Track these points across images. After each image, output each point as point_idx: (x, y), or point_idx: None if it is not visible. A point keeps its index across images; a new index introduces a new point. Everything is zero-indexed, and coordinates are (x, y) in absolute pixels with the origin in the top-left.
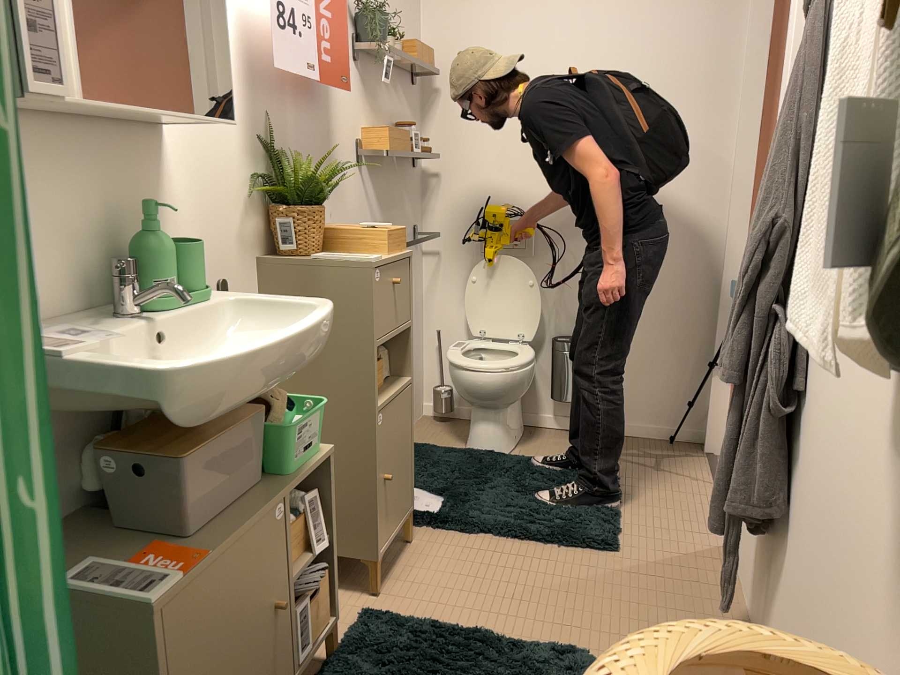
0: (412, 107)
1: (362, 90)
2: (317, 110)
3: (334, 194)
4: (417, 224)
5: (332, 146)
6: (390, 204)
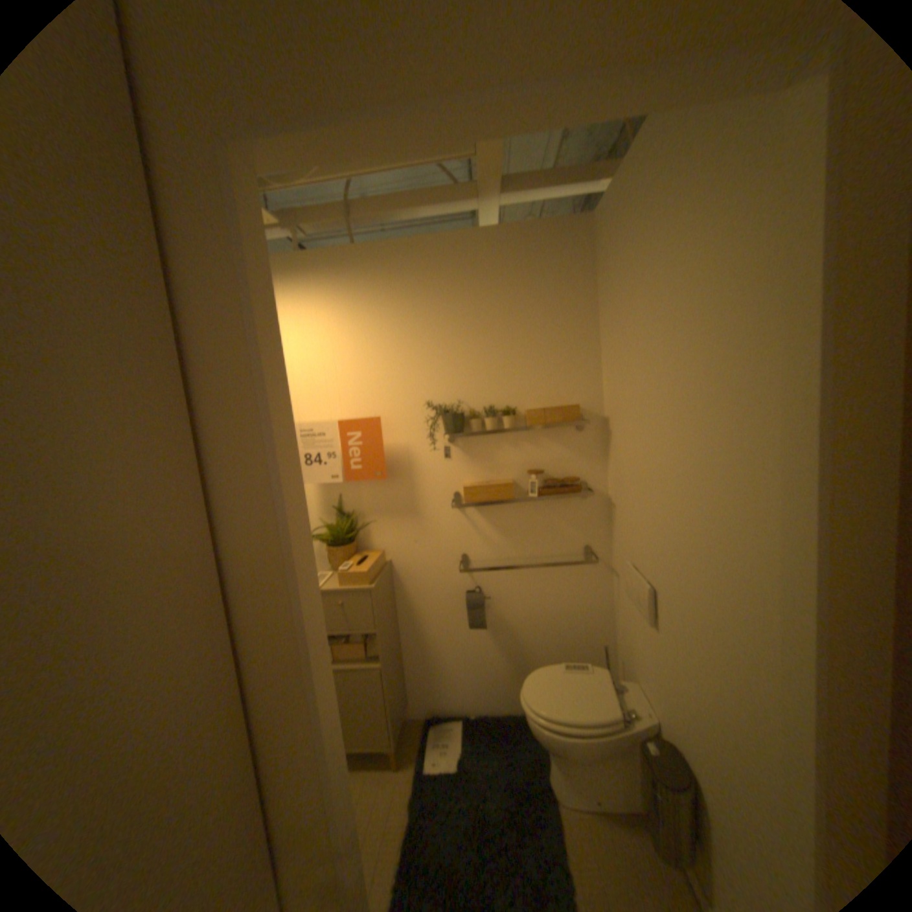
0: (577, 448)
1: (463, 458)
2: (395, 483)
3: (418, 529)
4: (594, 546)
5: (415, 501)
6: (523, 531)
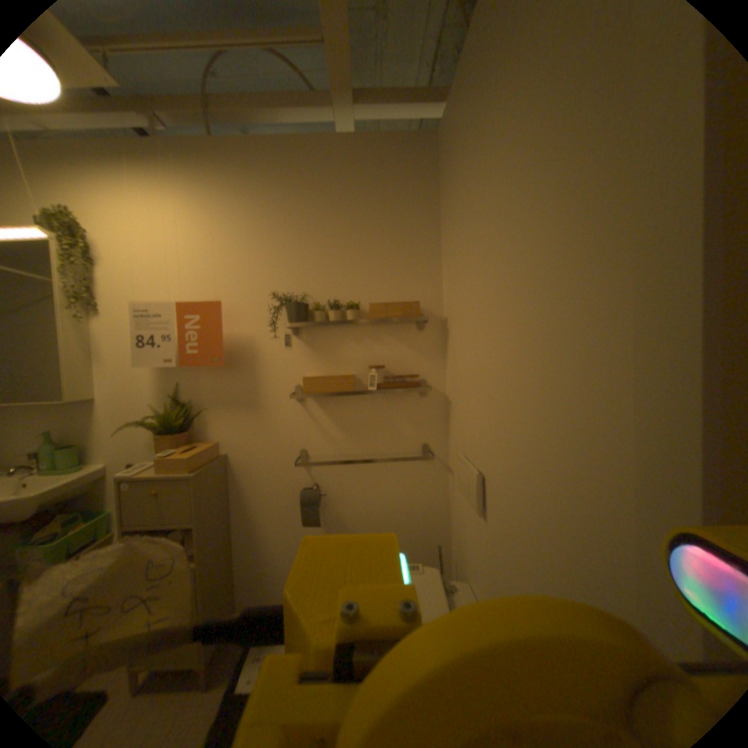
0: (419, 344)
1: (307, 349)
2: (237, 372)
3: (258, 420)
4: (433, 441)
5: (256, 391)
6: (364, 425)
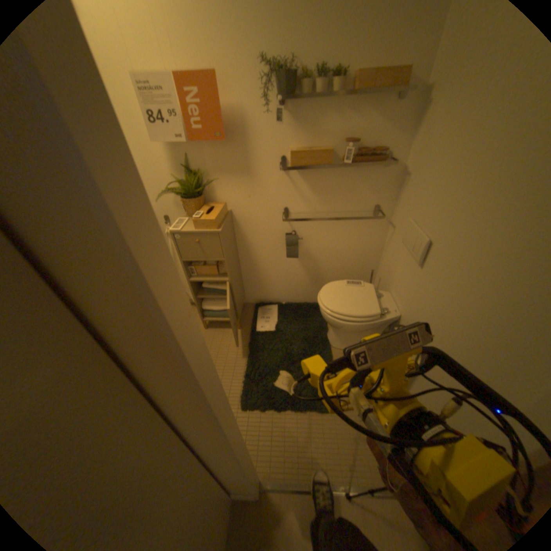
0: (394, 117)
1: (291, 122)
2: (232, 145)
3: (251, 186)
4: (383, 204)
5: (249, 162)
6: (332, 191)
